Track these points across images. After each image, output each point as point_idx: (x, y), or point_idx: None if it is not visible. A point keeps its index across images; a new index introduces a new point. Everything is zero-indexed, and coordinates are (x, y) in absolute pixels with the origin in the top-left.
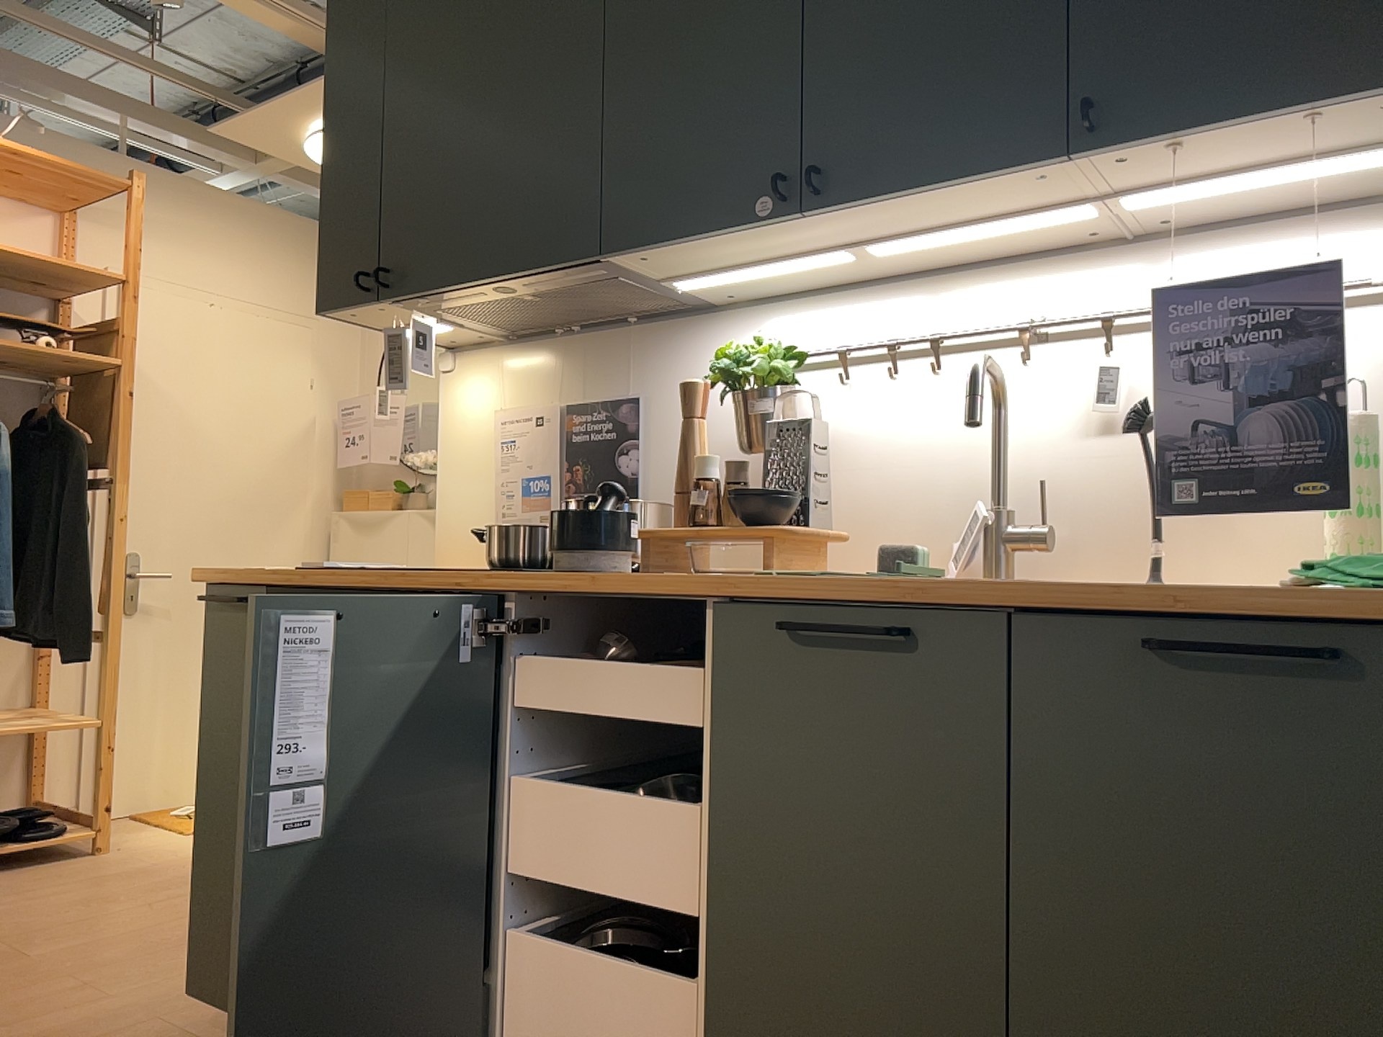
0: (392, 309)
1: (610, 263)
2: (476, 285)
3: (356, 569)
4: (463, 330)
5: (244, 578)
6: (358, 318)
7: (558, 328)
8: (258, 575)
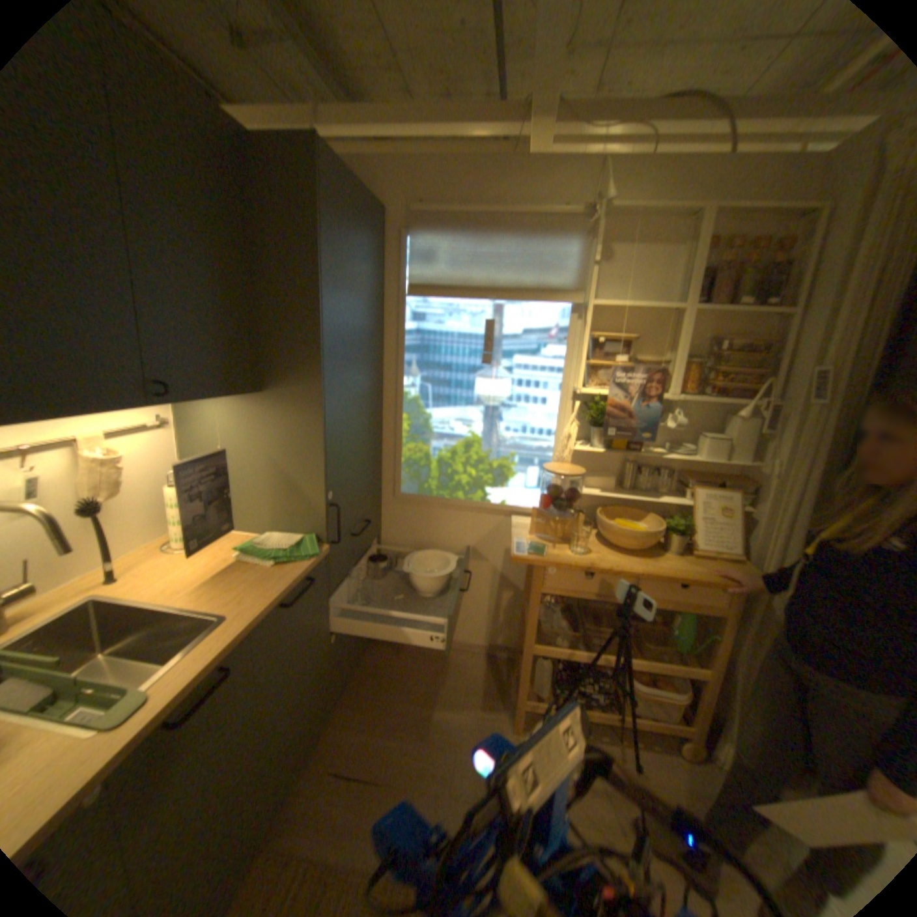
0: None
1: None
2: None
3: None
4: None
5: None
6: None
7: None
8: None
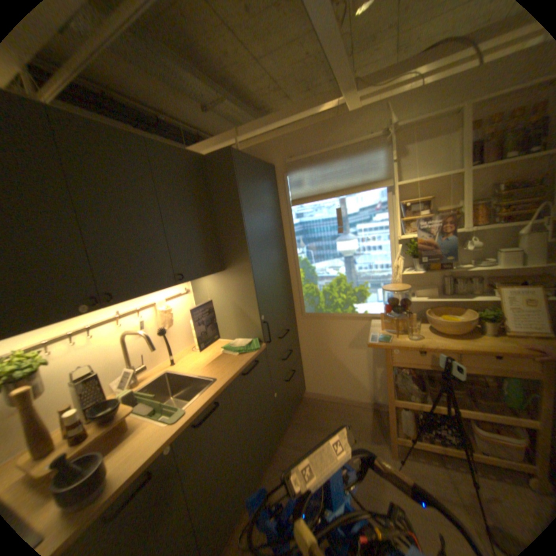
0: None
1: None
2: None
3: None
4: None
5: None
6: None
7: None
8: None
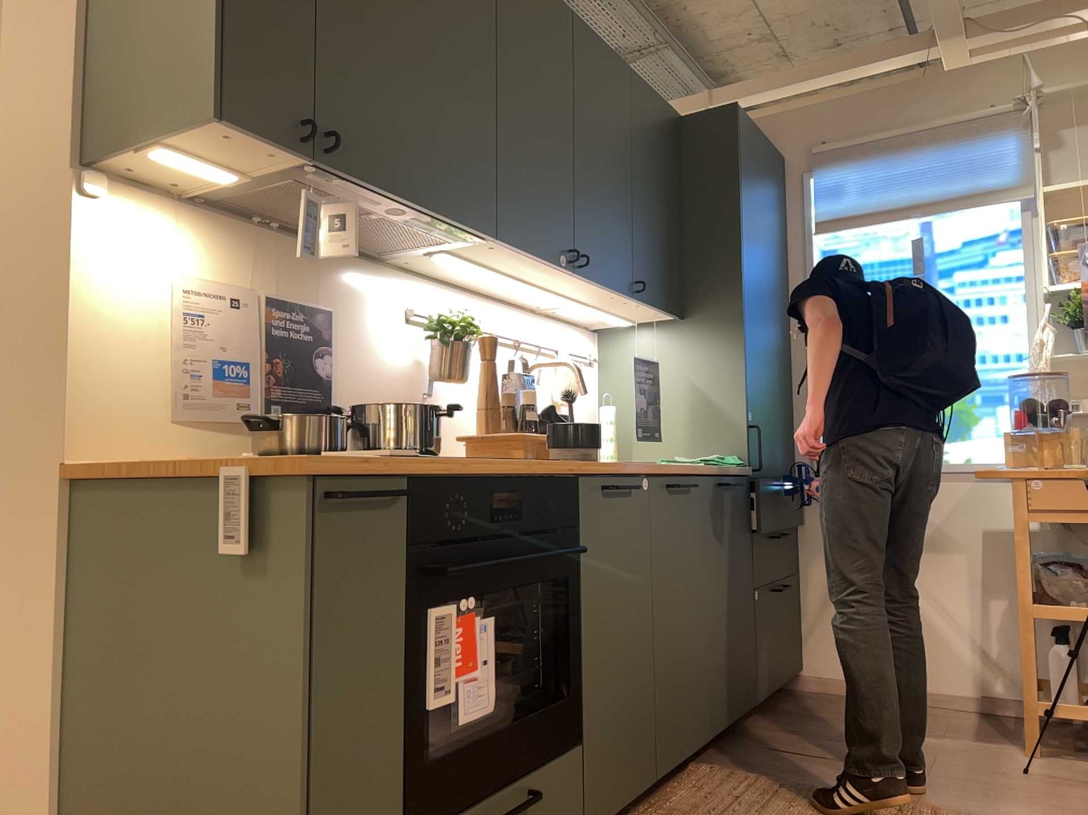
0: (275, 158)
1: (474, 237)
2: (398, 201)
3: (454, 458)
4: (208, 181)
5: (386, 468)
6: (218, 138)
7: (261, 218)
8: (410, 466)
